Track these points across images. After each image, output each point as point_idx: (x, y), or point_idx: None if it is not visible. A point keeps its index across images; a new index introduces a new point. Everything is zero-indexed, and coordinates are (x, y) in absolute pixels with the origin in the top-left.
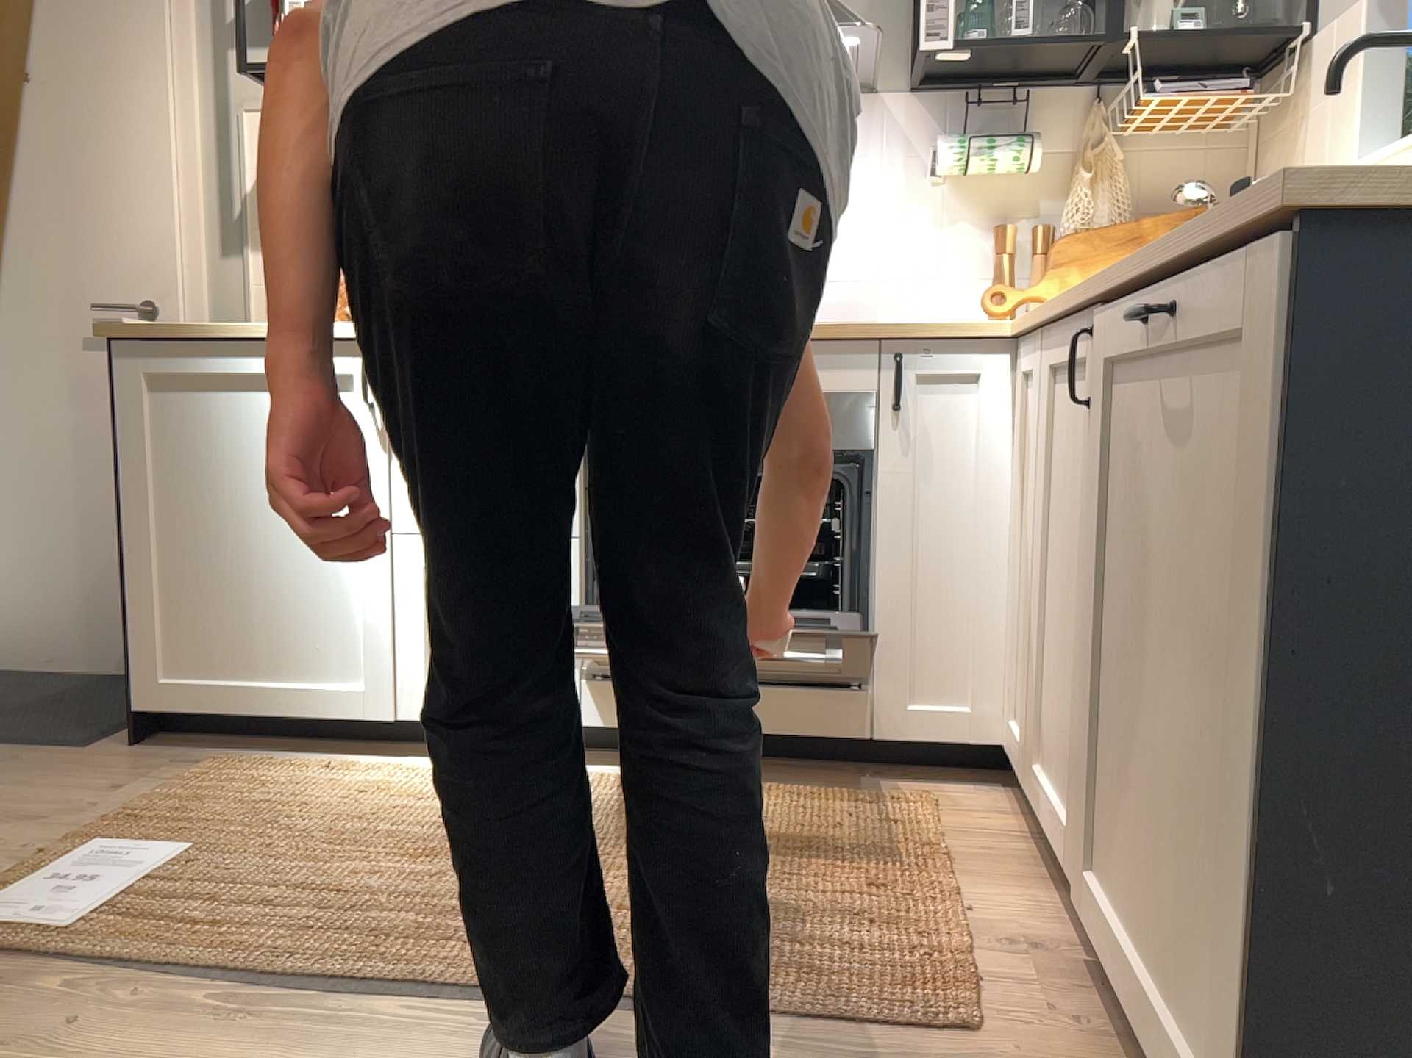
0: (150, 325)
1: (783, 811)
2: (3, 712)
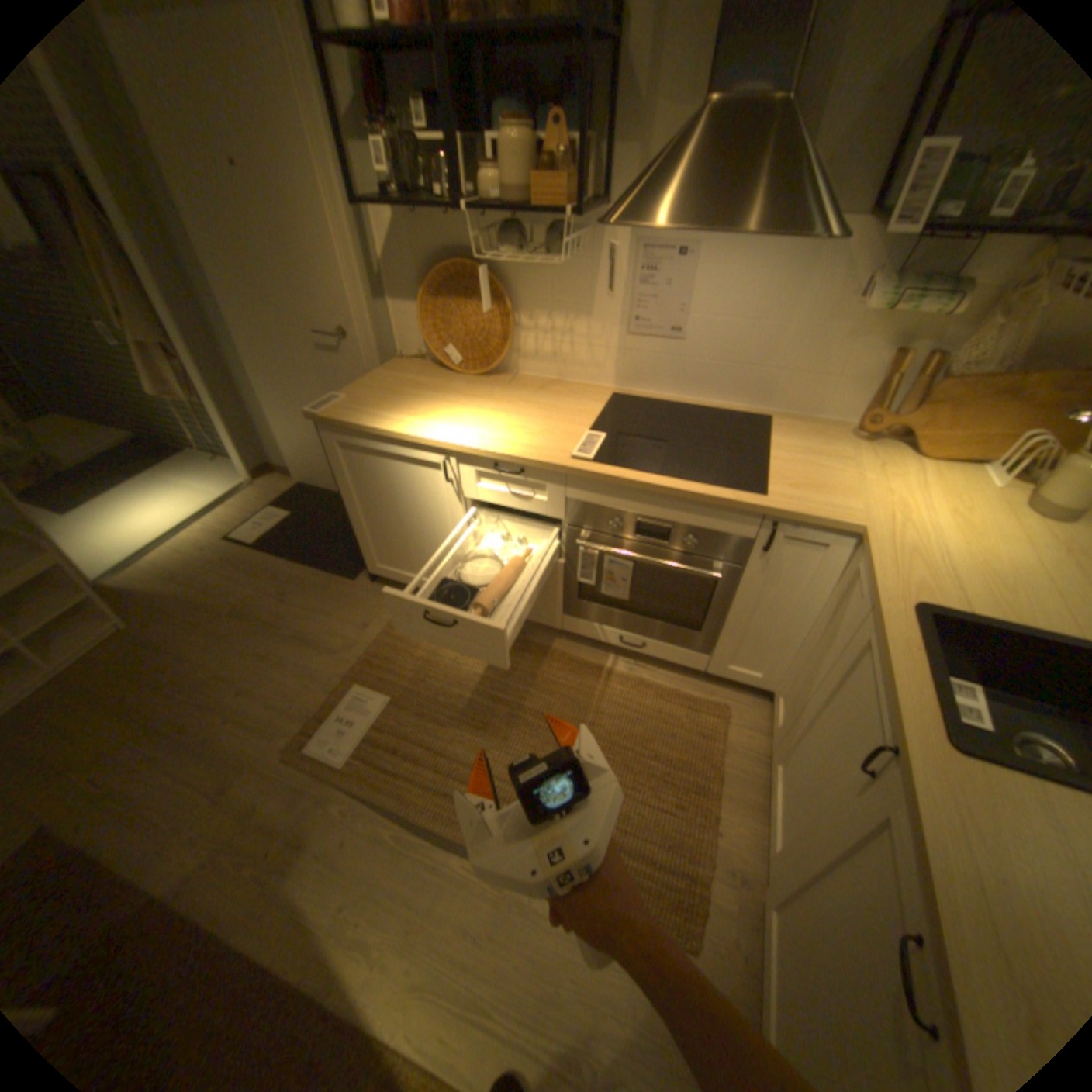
0: (331, 411)
1: (648, 711)
2: (322, 538)
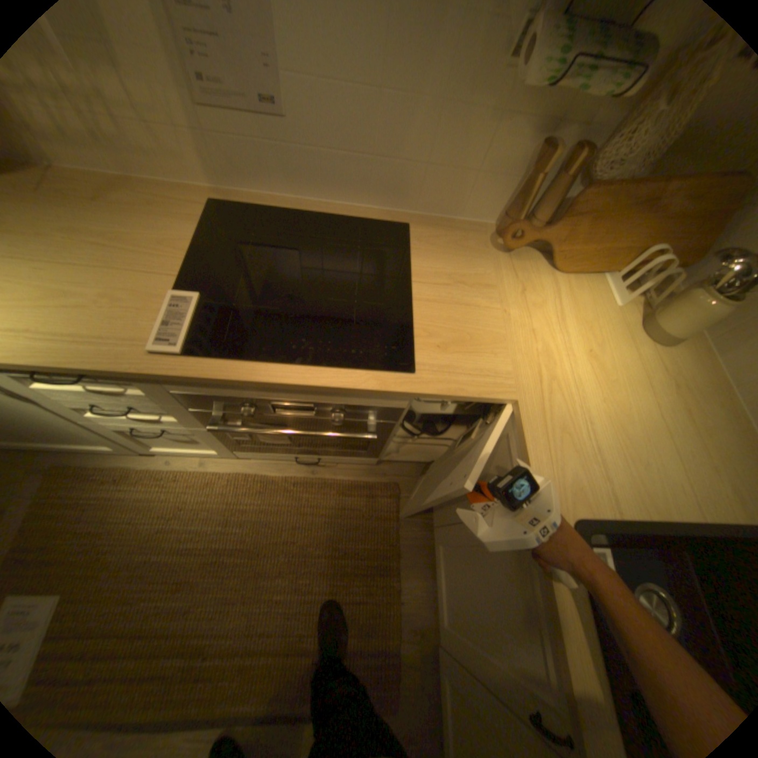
0: None
1: (334, 512)
2: None
